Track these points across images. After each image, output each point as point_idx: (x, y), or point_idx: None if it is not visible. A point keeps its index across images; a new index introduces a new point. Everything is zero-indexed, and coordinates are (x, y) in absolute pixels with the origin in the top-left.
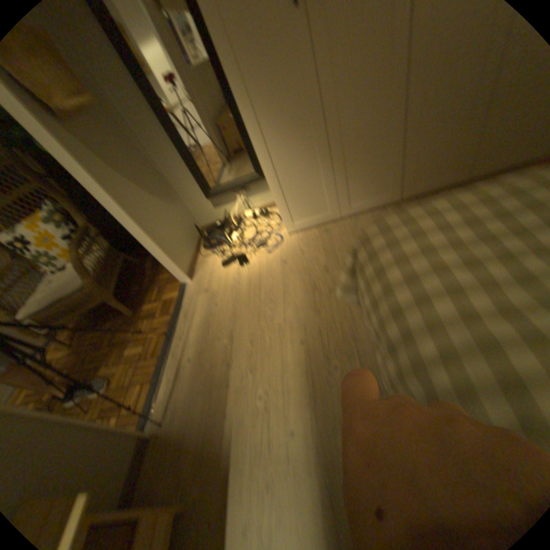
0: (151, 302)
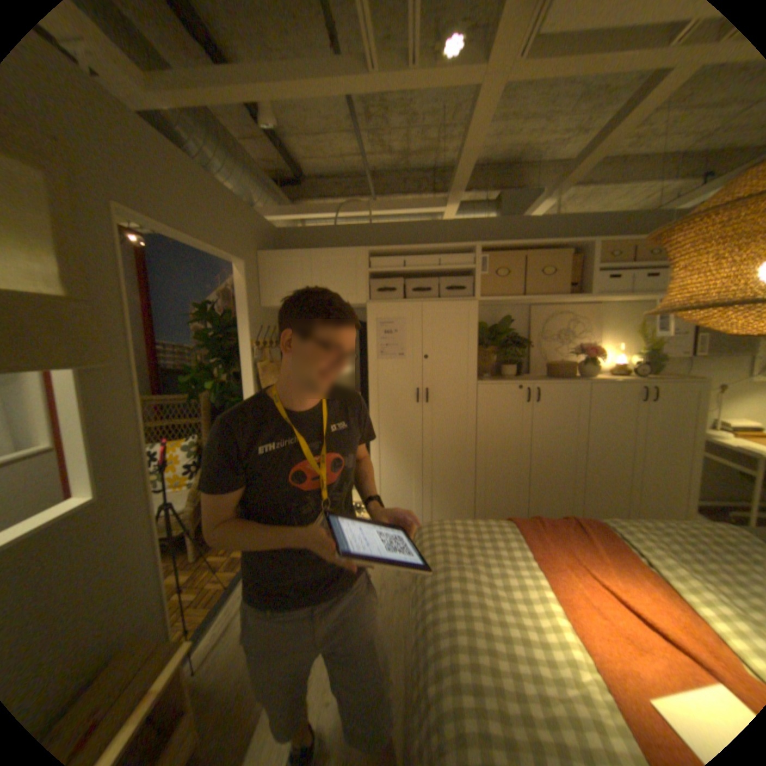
0: (216, 558)
